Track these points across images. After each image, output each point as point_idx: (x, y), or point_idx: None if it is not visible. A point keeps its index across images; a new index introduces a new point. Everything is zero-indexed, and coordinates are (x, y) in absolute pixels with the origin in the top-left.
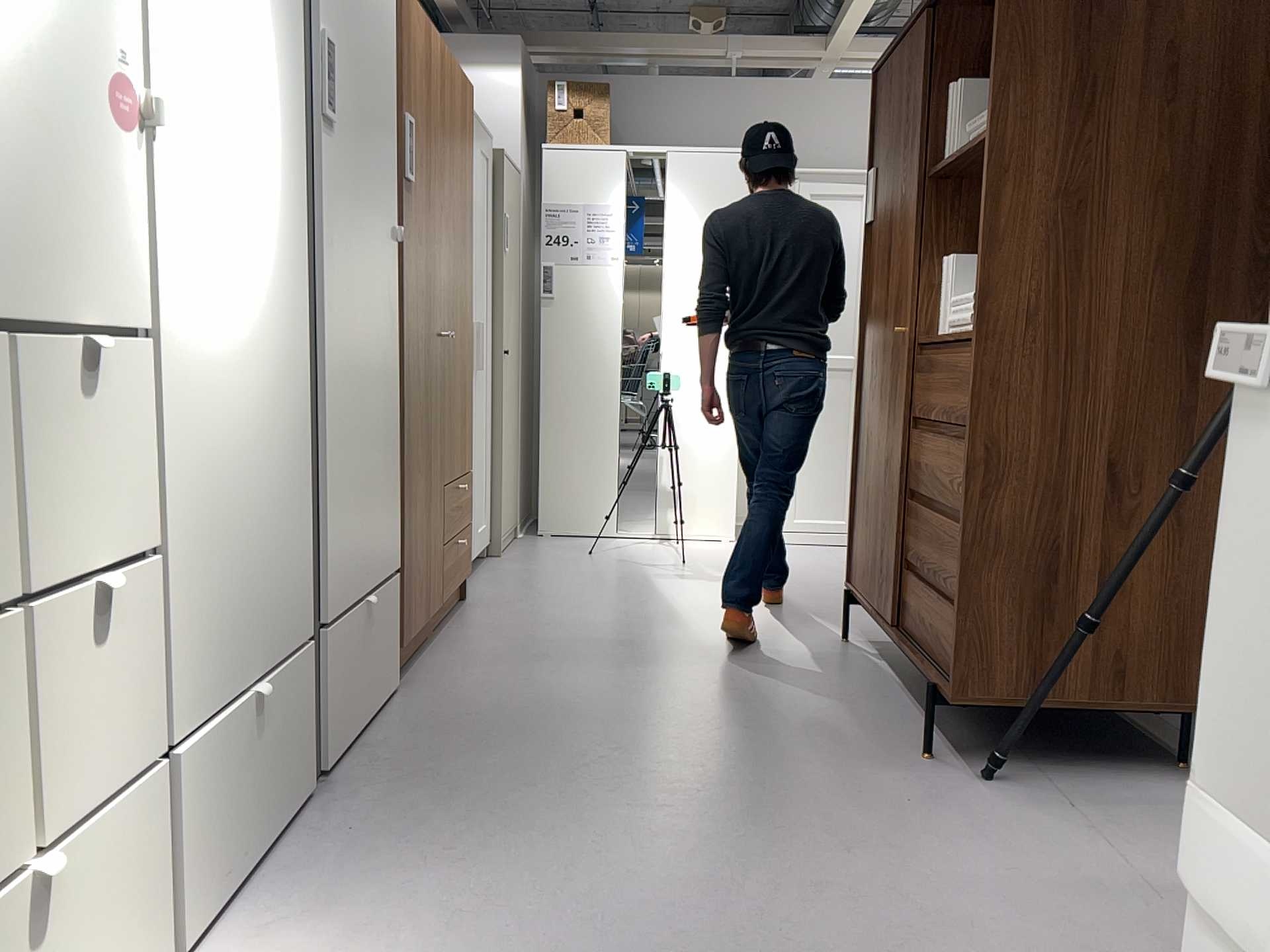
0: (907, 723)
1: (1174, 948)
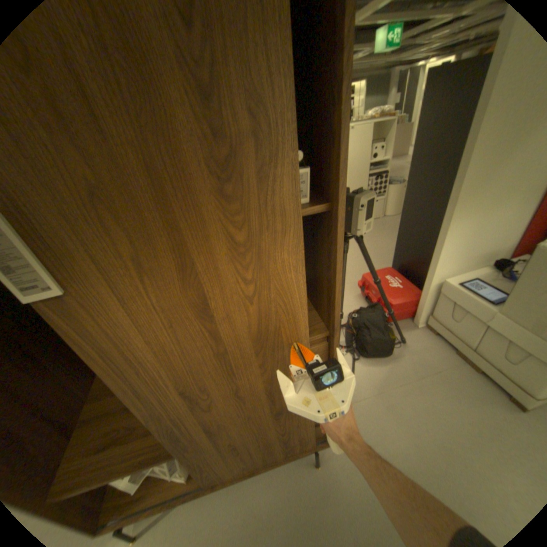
0: (275, 485)
1: (407, 397)
